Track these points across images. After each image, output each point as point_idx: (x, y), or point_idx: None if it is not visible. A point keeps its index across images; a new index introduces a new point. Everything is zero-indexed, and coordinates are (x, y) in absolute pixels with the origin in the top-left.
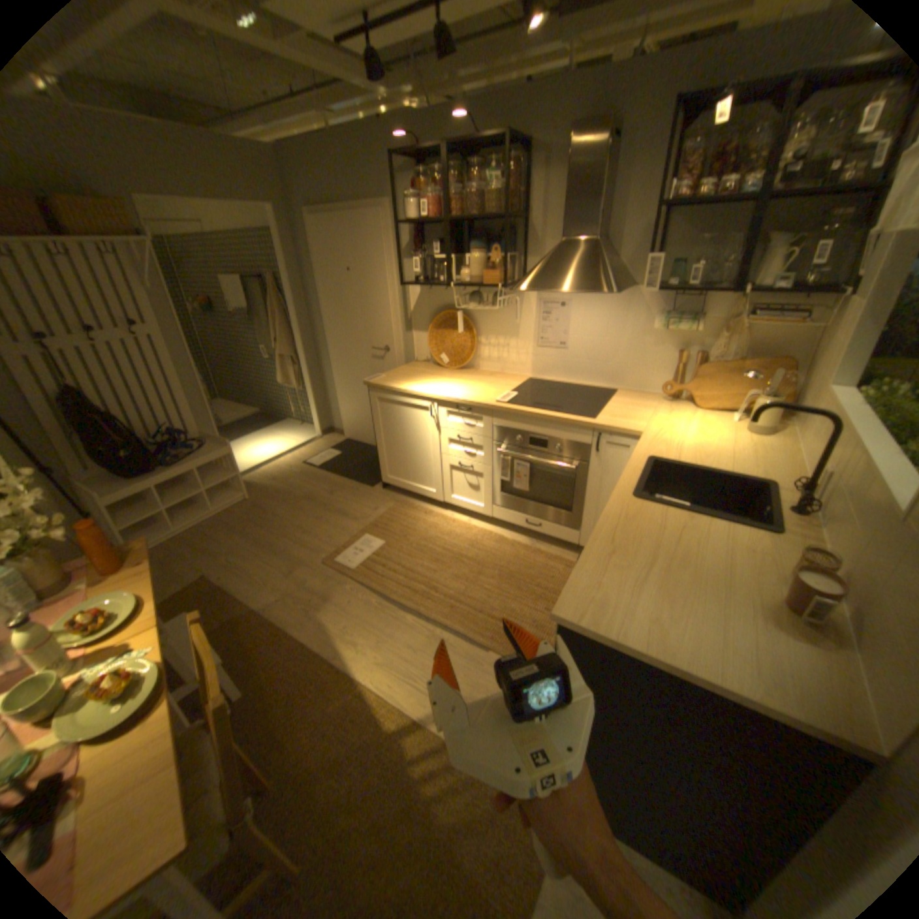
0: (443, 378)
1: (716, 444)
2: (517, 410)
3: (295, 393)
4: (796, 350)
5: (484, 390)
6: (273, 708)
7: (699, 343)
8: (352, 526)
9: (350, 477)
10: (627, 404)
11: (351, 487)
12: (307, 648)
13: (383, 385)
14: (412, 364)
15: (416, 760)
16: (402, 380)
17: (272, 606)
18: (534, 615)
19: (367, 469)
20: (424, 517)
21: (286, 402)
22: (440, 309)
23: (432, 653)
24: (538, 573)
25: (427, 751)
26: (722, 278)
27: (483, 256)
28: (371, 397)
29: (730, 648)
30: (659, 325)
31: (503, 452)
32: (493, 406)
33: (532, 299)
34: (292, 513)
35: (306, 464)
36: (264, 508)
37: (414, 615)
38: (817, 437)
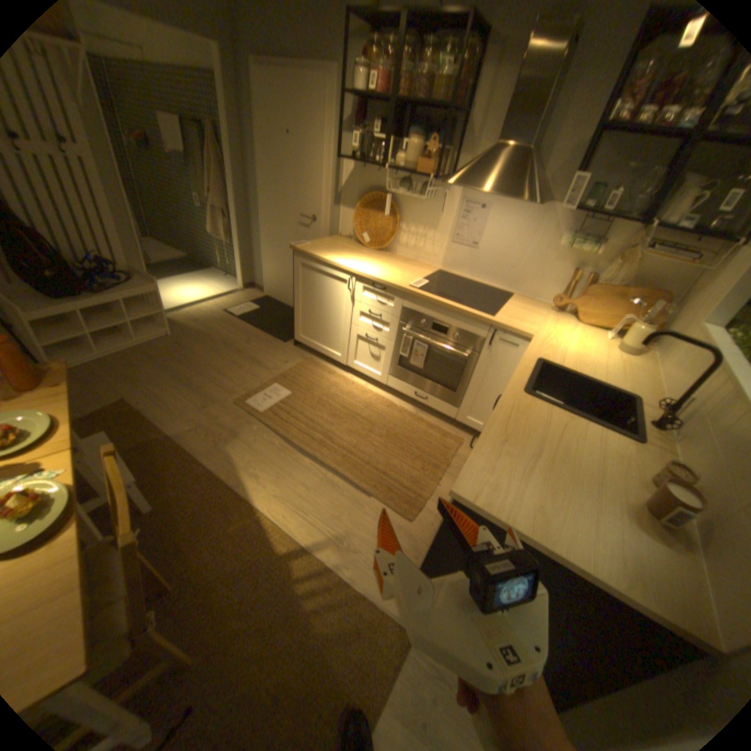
0: (363, 256)
1: (593, 357)
2: (427, 297)
3: (223, 246)
4: (673, 286)
5: (399, 274)
6: (180, 523)
7: (593, 265)
8: (264, 375)
9: (266, 331)
10: (521, 308)
11: (266, 340)
12: (214, 475)
13: (308, 253)
14: (335, 238)
15: (301, 580)
16: (326, 251)
17: (186, 435)
18: (411, 472)
19: (282, 326)
20: (327, 376)
21: (213, 253)
22: (370, 190)
23: (323, 493)
24: (419, 438)
25: (311, 574)
26: (631, 209)
27: (420, 145)
28: (295, 262)
29: (600, 540)
30: (564, 242)
31: (407, 333)
32: (406, 290)
33: (456, 196)
34: (210, 355)
35: (227, 313)
36: (185, 347)
37: (311, 460)
38: (679, 365)
